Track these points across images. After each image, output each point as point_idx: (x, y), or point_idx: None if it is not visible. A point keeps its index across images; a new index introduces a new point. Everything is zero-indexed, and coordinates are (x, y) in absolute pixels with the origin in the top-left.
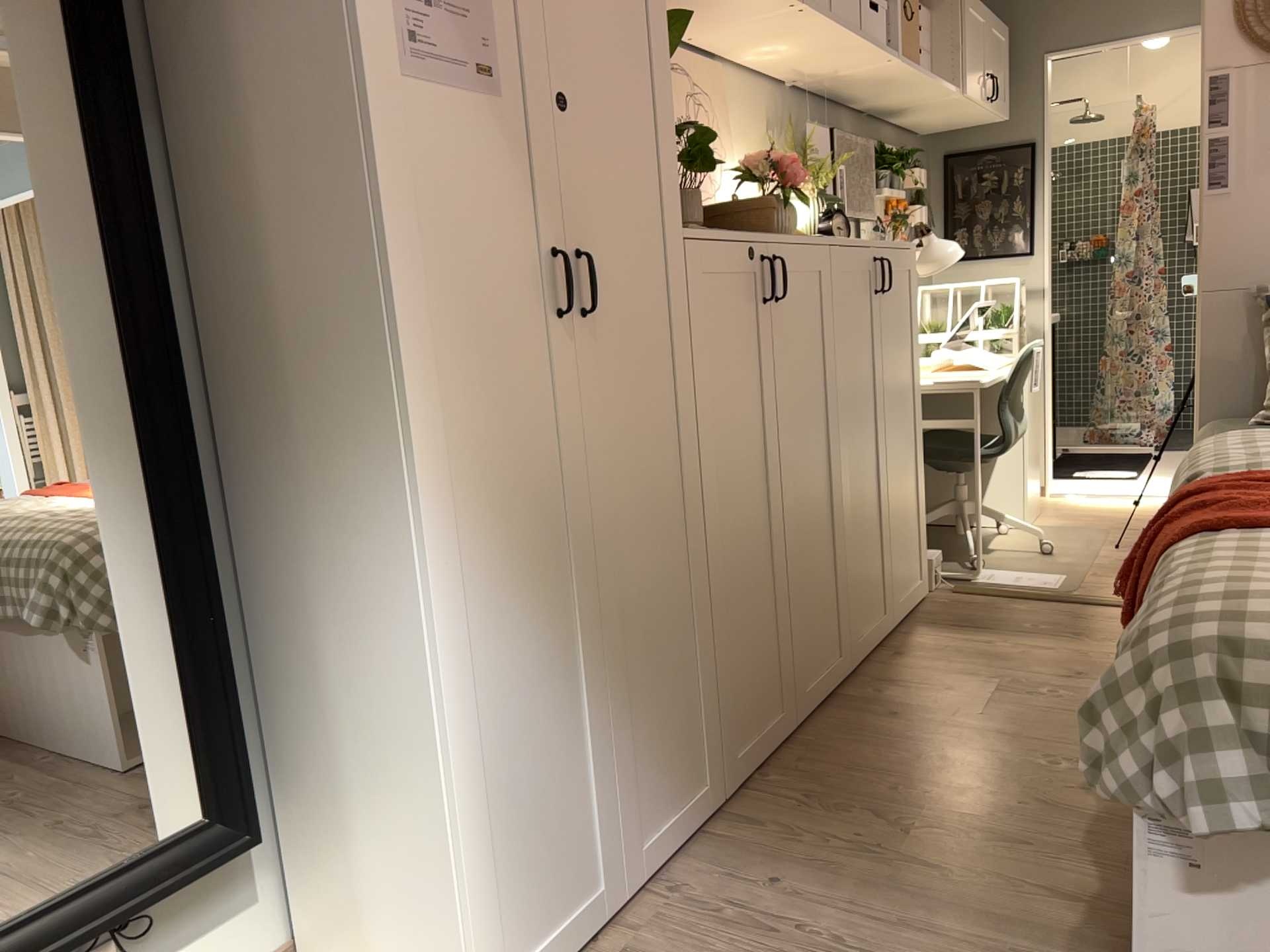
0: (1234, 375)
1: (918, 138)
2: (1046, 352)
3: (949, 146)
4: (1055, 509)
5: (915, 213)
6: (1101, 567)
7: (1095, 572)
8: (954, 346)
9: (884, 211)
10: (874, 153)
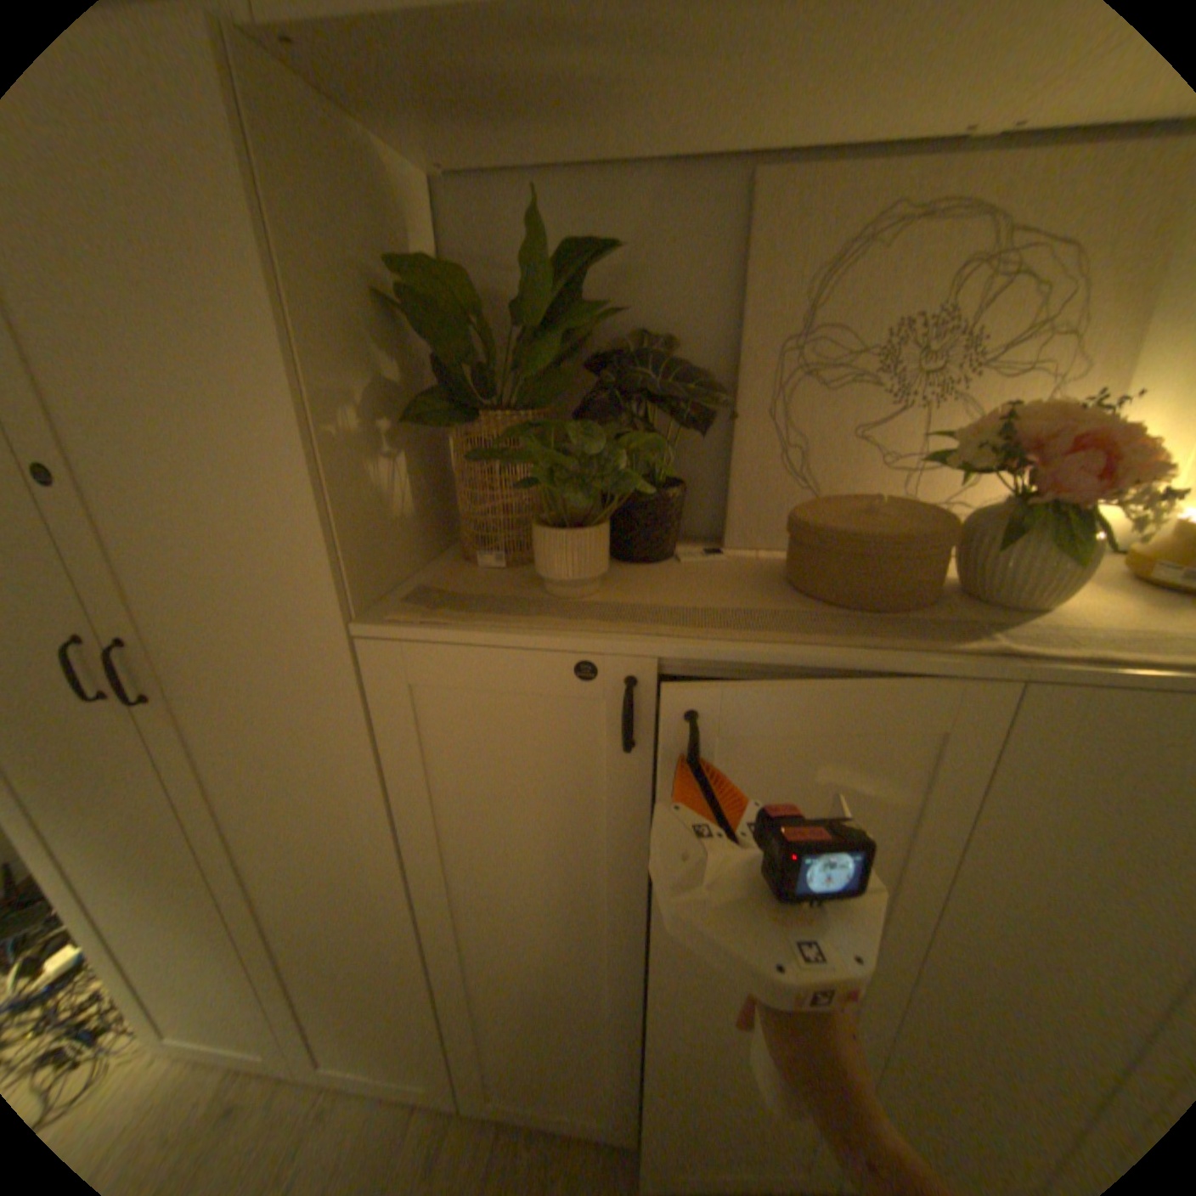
0: None
1: None
2: None
3: None
4: None
5: None
6: None
7: None
8: None
9: None
10: None
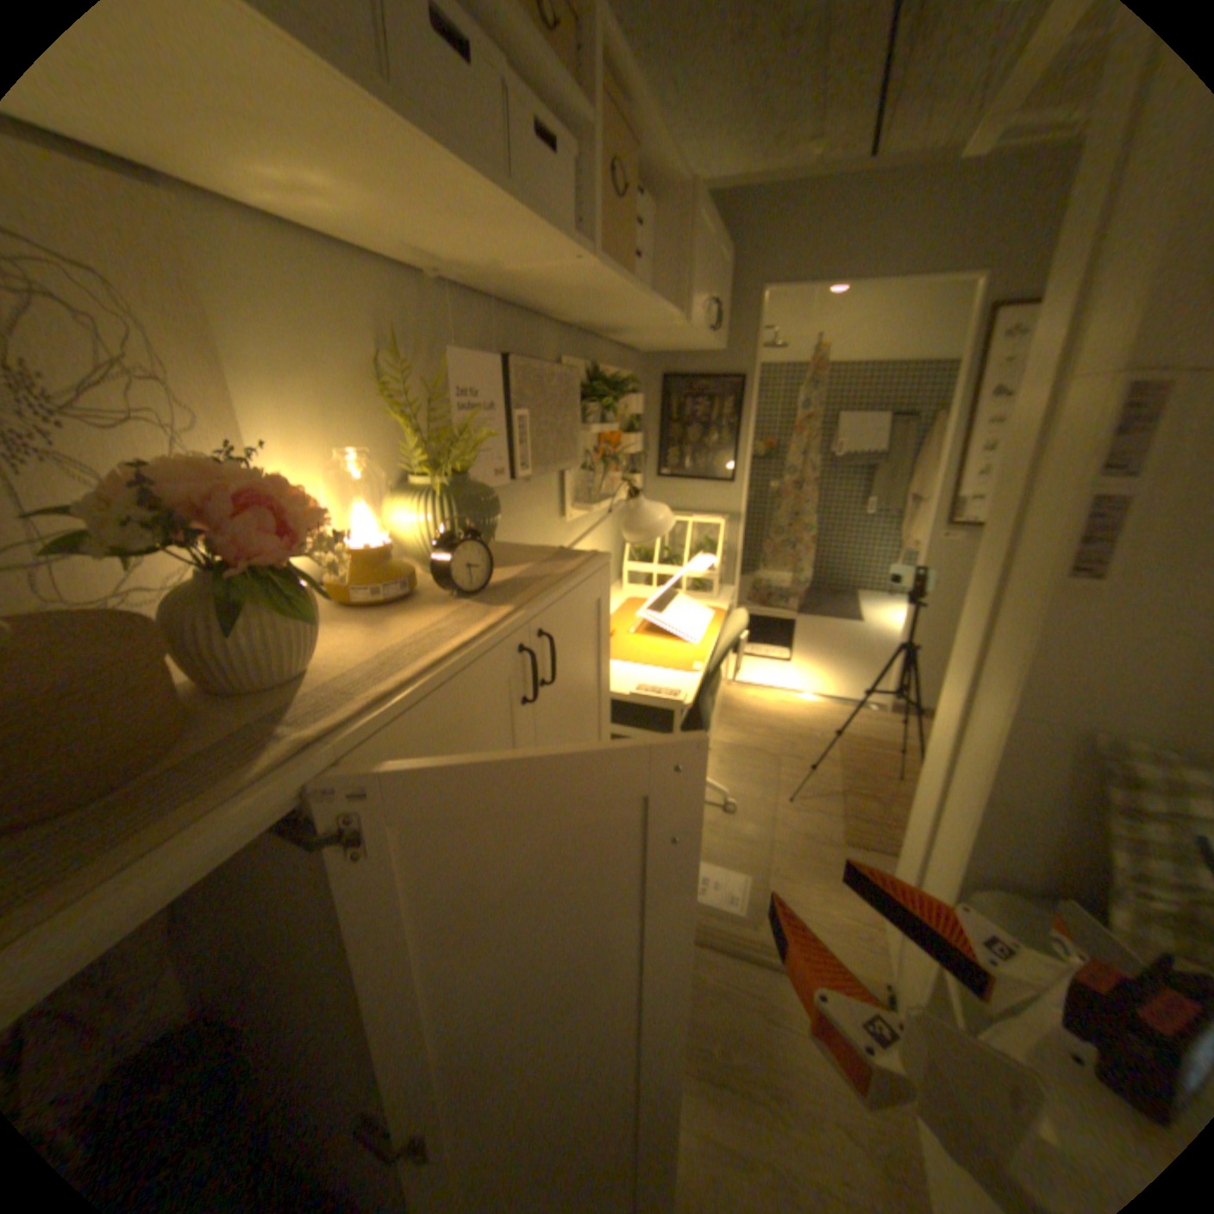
0: (1036, 834)
1: (644, 356)
2: (739, 569)
3: (672, 367)
4: (735, 716)
5: (634, 443)
6: (785, 860)
7: (780, 873)
8: (661, 604)
9: (599, 445)
10: (588, 381)
